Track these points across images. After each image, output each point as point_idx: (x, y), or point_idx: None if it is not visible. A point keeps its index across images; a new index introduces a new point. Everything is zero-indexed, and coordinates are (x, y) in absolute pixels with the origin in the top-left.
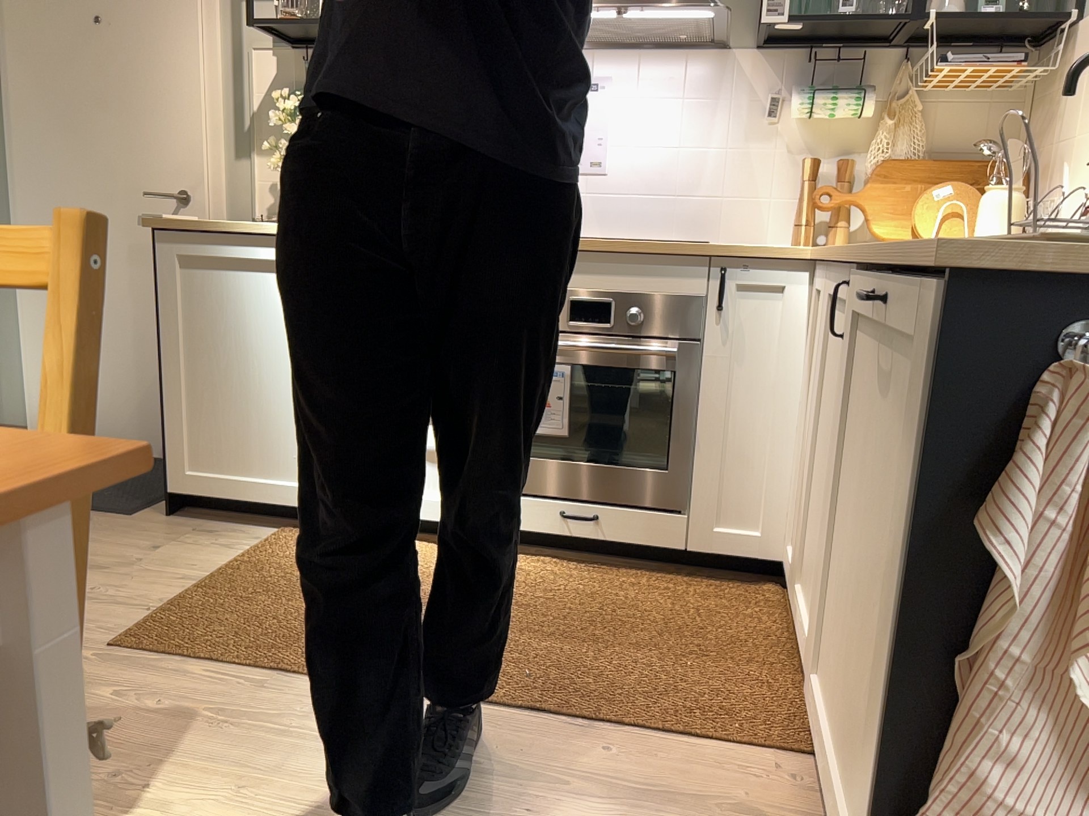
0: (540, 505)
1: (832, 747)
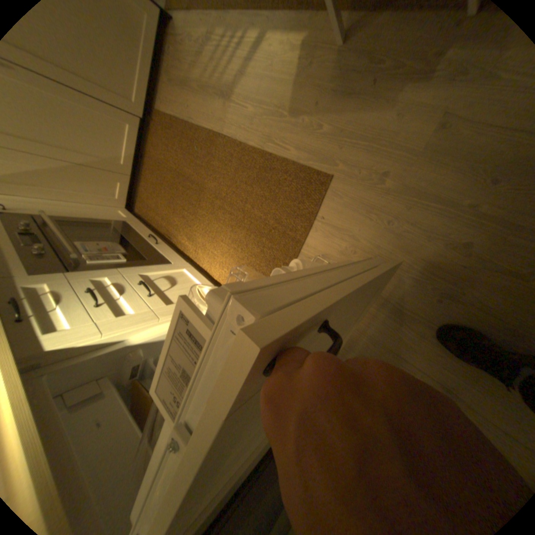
0: (161, 248)
1: (142, 72)
